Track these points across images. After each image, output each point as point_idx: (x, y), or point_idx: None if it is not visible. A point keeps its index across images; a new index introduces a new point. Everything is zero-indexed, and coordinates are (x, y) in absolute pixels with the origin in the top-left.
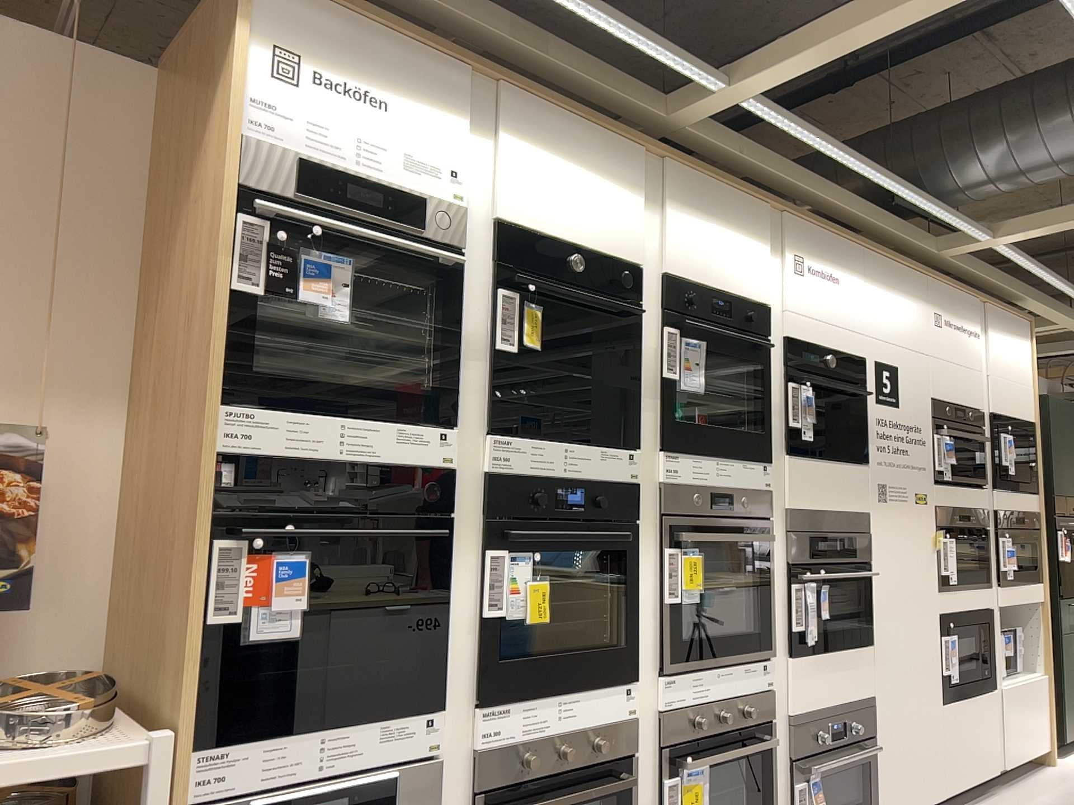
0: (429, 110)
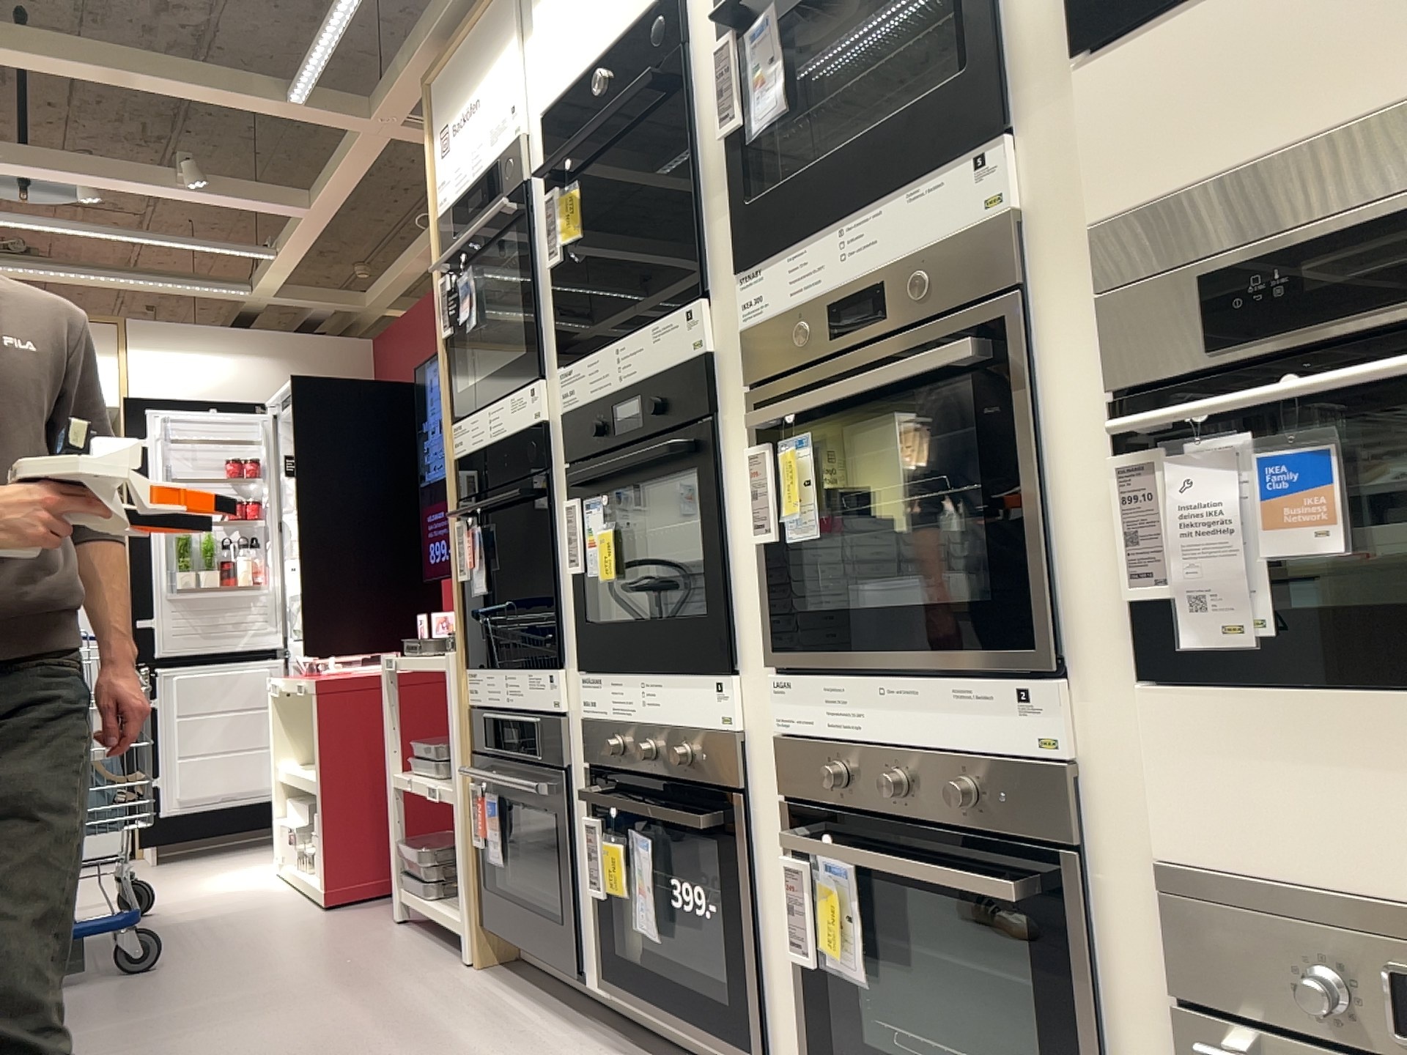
0: (490, 62)
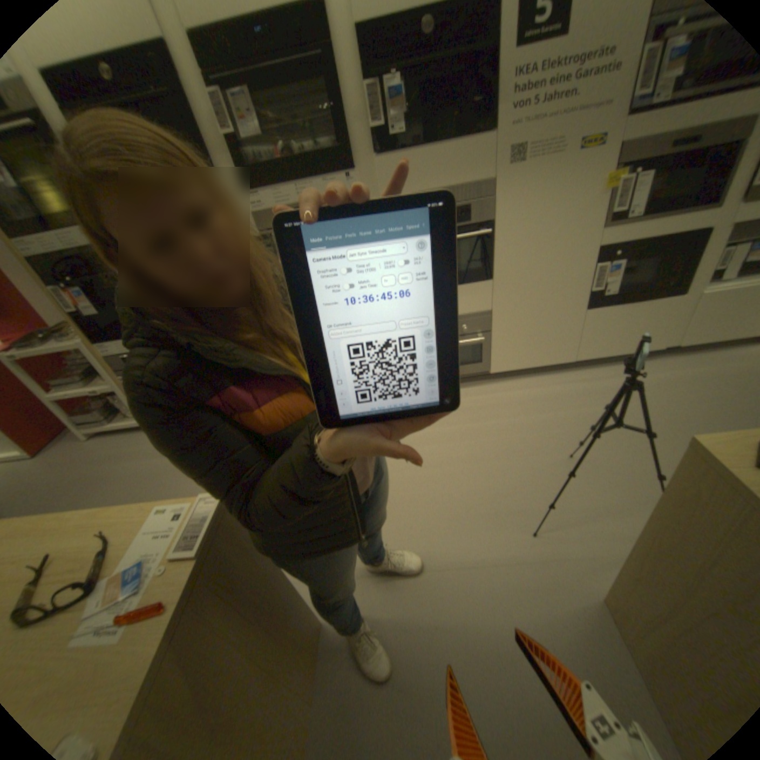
0: None
